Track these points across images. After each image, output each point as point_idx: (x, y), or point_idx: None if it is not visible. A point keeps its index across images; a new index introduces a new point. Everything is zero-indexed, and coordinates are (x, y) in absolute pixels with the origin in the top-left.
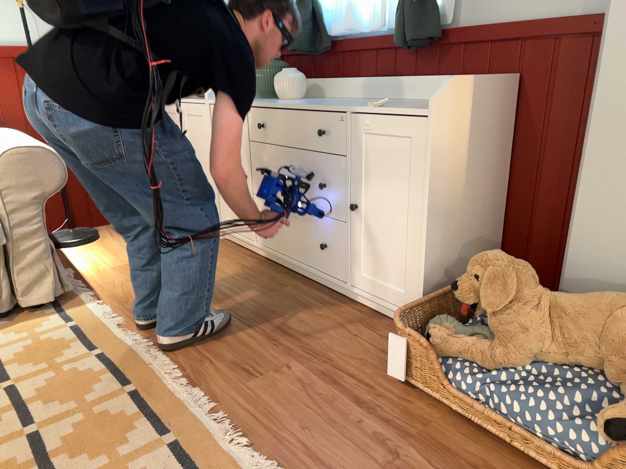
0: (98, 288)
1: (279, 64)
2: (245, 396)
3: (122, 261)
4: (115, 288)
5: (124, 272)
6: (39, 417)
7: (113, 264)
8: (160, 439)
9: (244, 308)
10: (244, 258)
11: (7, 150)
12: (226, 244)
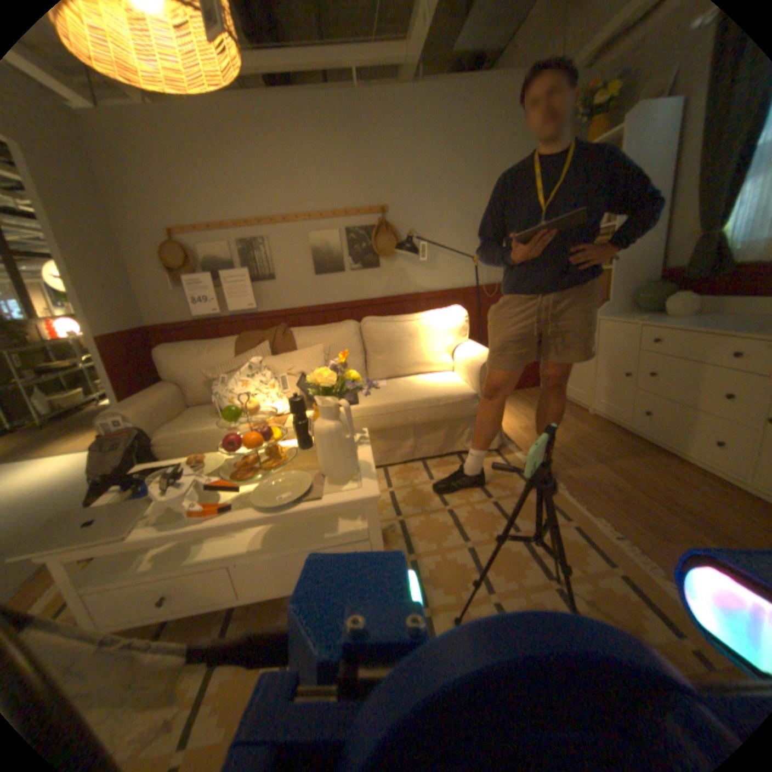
0: (517, 442)
1: (670, 285)
2: (671, 558)
3: (524, 423)
4: (528, 444)
5: (529, 432)
6: (522, 528)
7: (518, 424)
8: (613, 570)
9: (639, 480)
10: (620, 434)
11: (485, 360)
12: (598, 419)
